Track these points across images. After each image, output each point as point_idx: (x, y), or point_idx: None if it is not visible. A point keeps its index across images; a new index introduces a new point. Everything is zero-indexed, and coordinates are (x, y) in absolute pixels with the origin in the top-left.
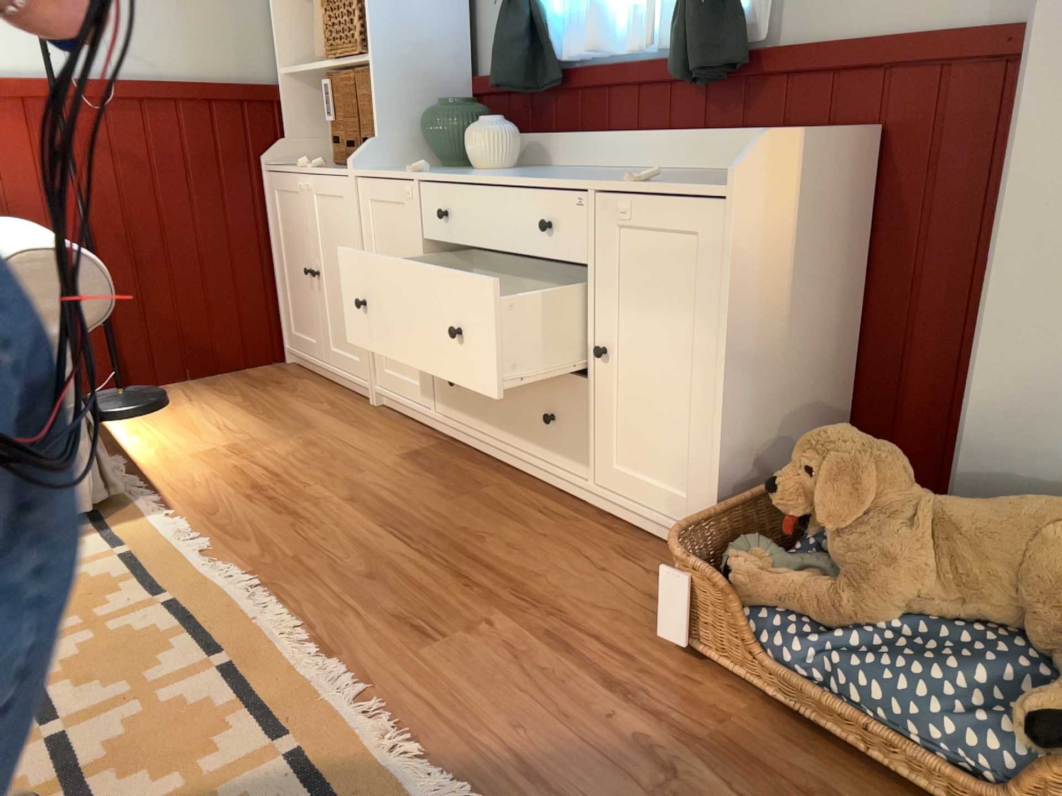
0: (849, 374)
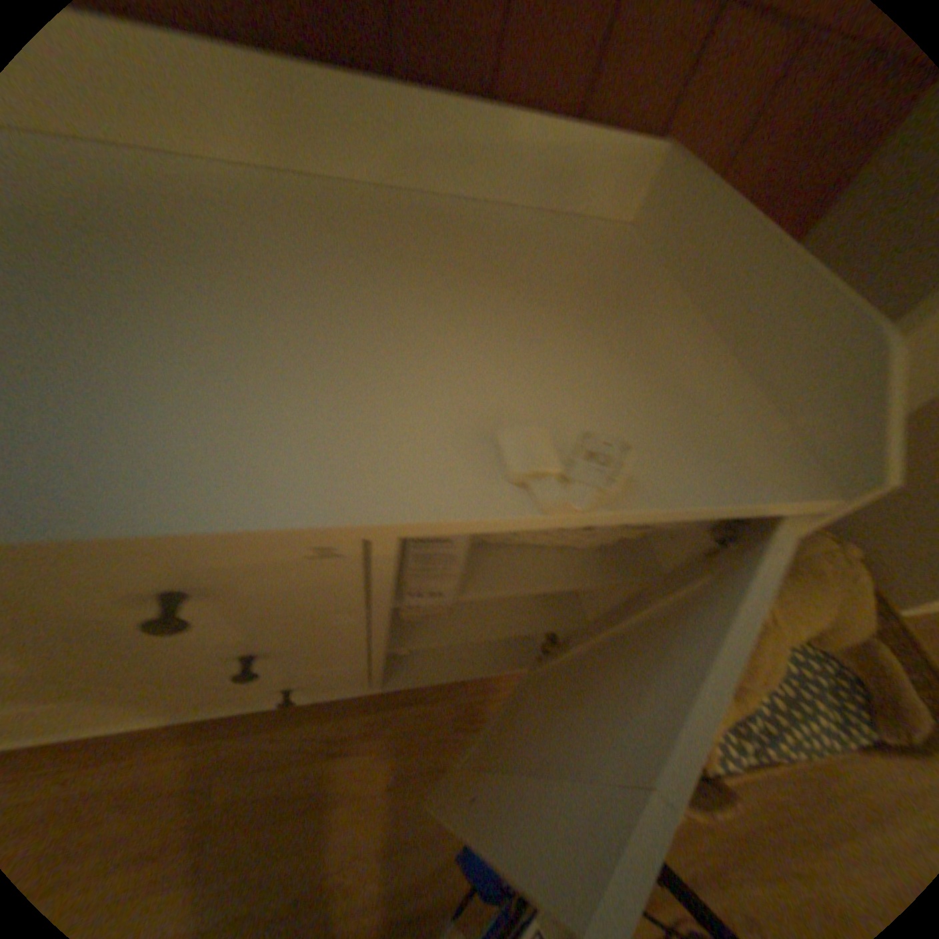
0: None
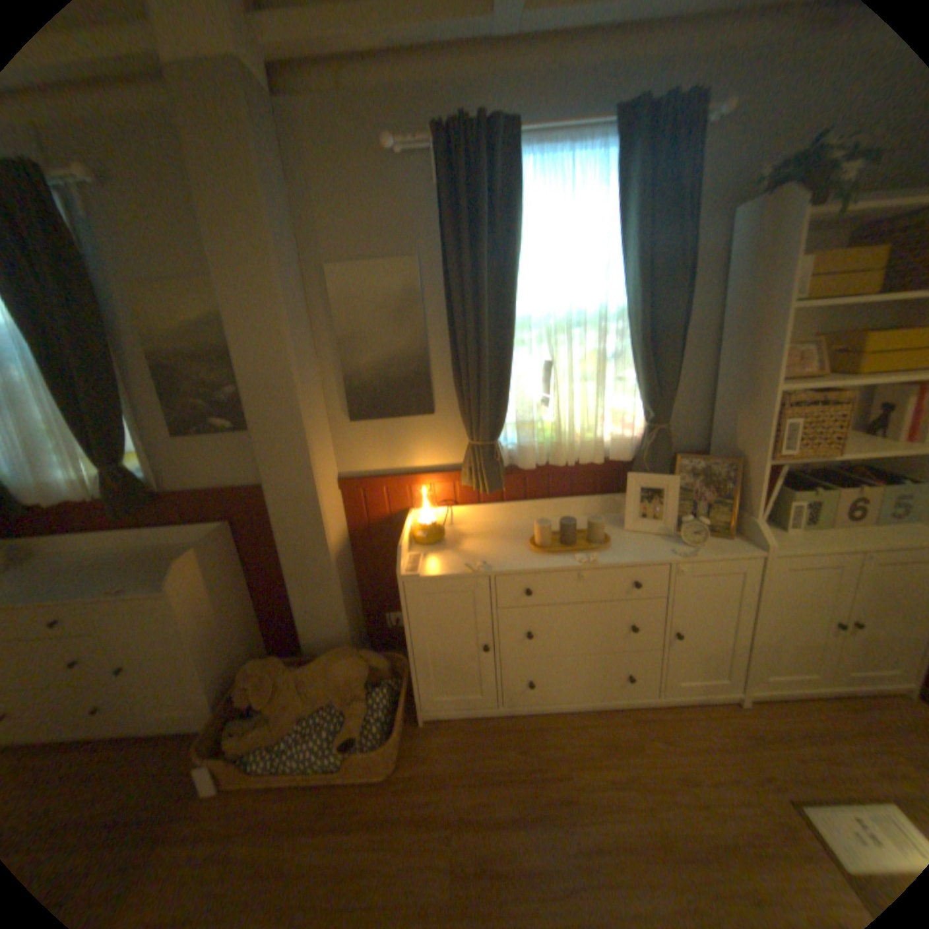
0: (252, 610)
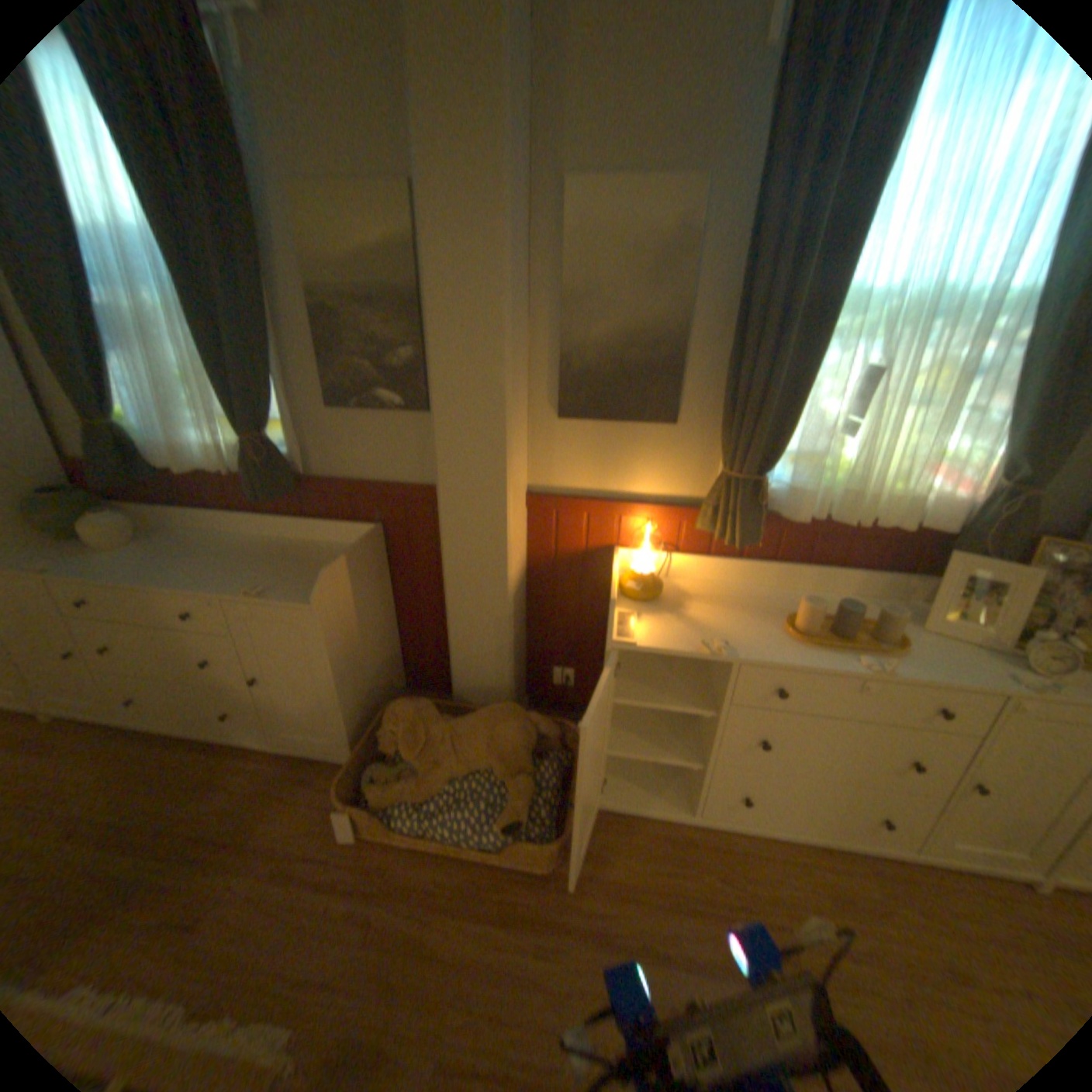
0: (397, 635)
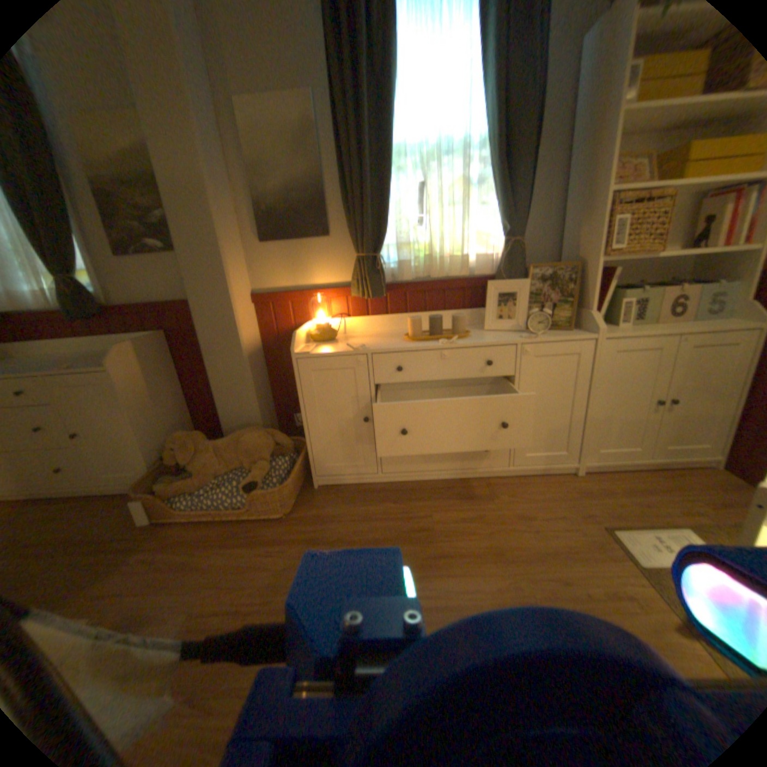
0: (187, 409)
